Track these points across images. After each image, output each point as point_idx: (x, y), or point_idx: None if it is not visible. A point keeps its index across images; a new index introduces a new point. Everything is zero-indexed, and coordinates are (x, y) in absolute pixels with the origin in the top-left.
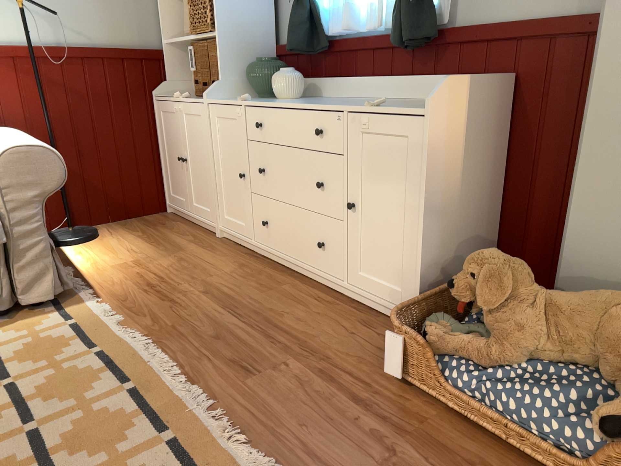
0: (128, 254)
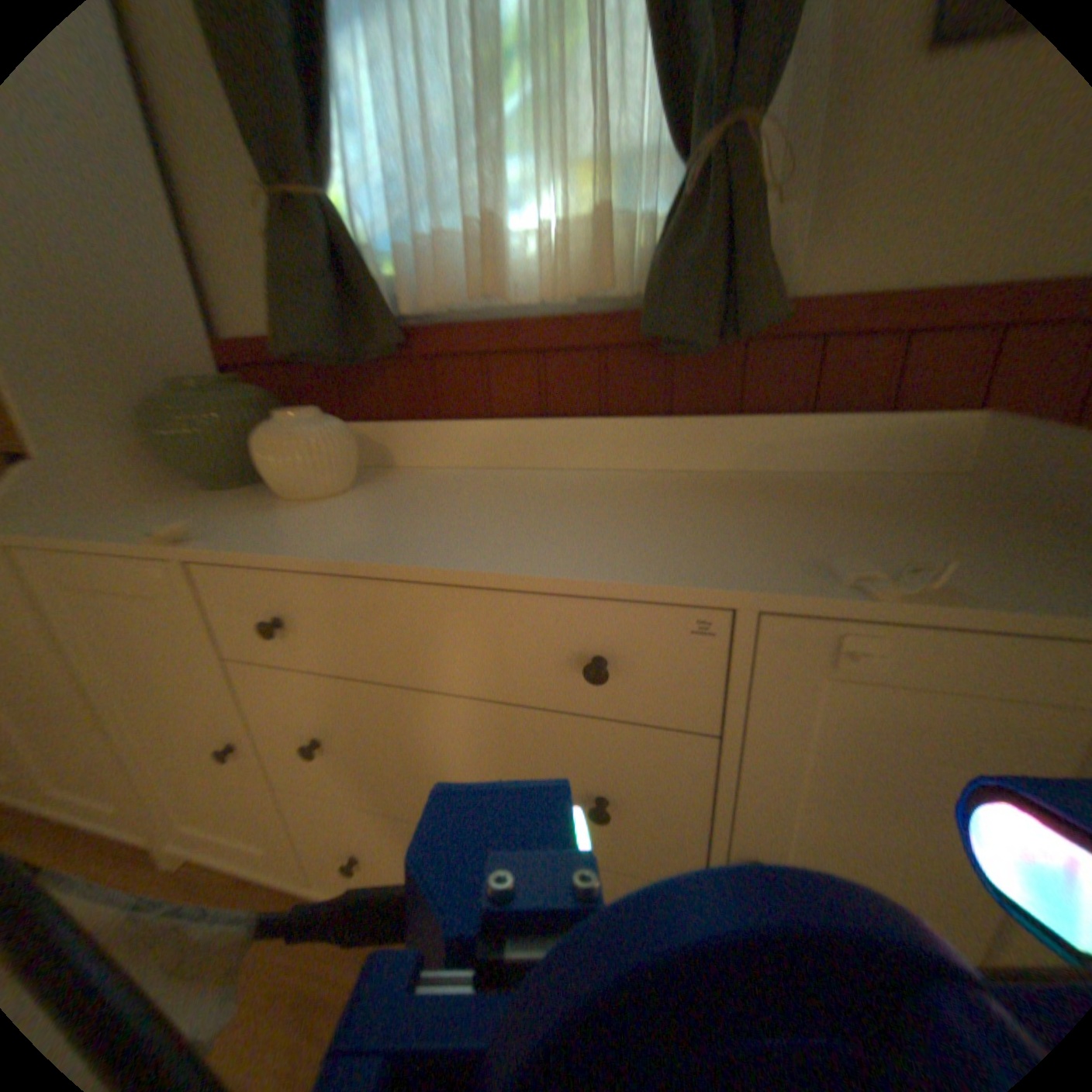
0: None
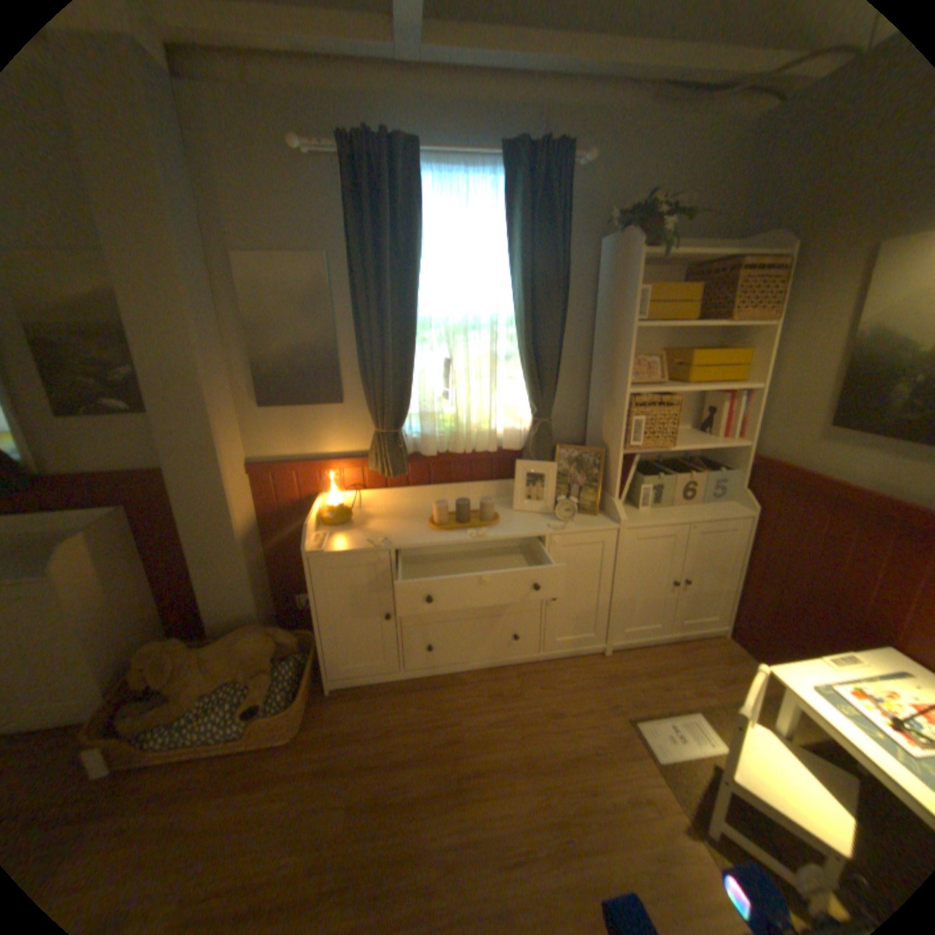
0: None
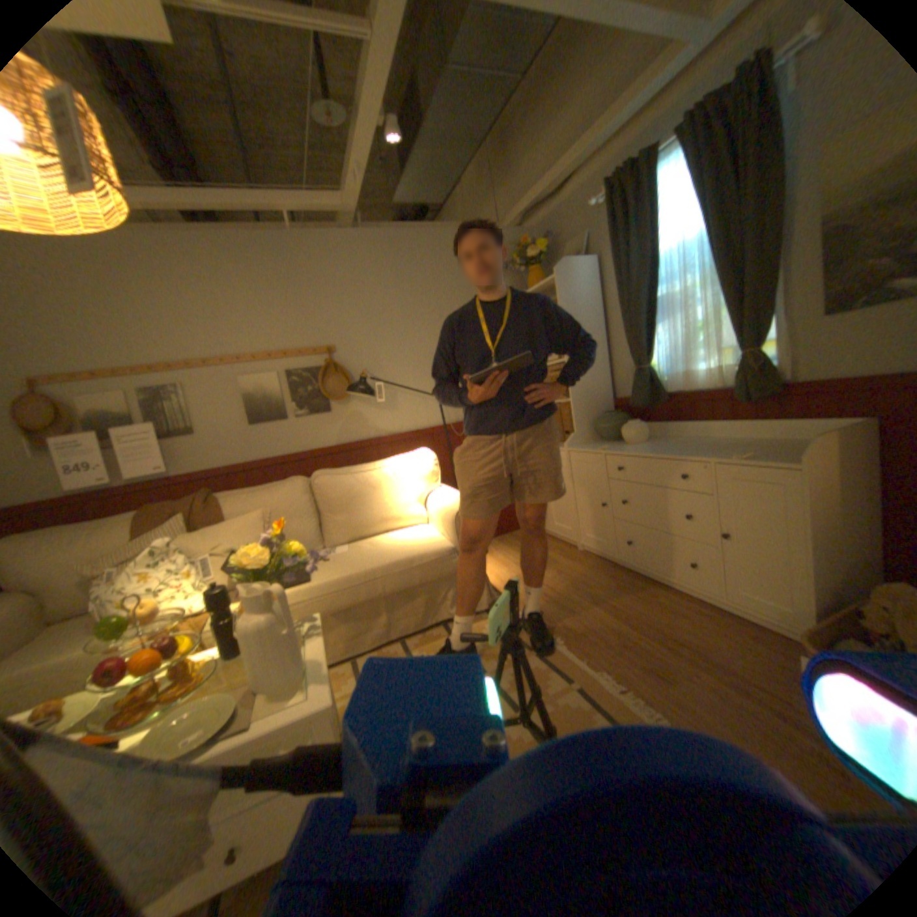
0: (517, 567)
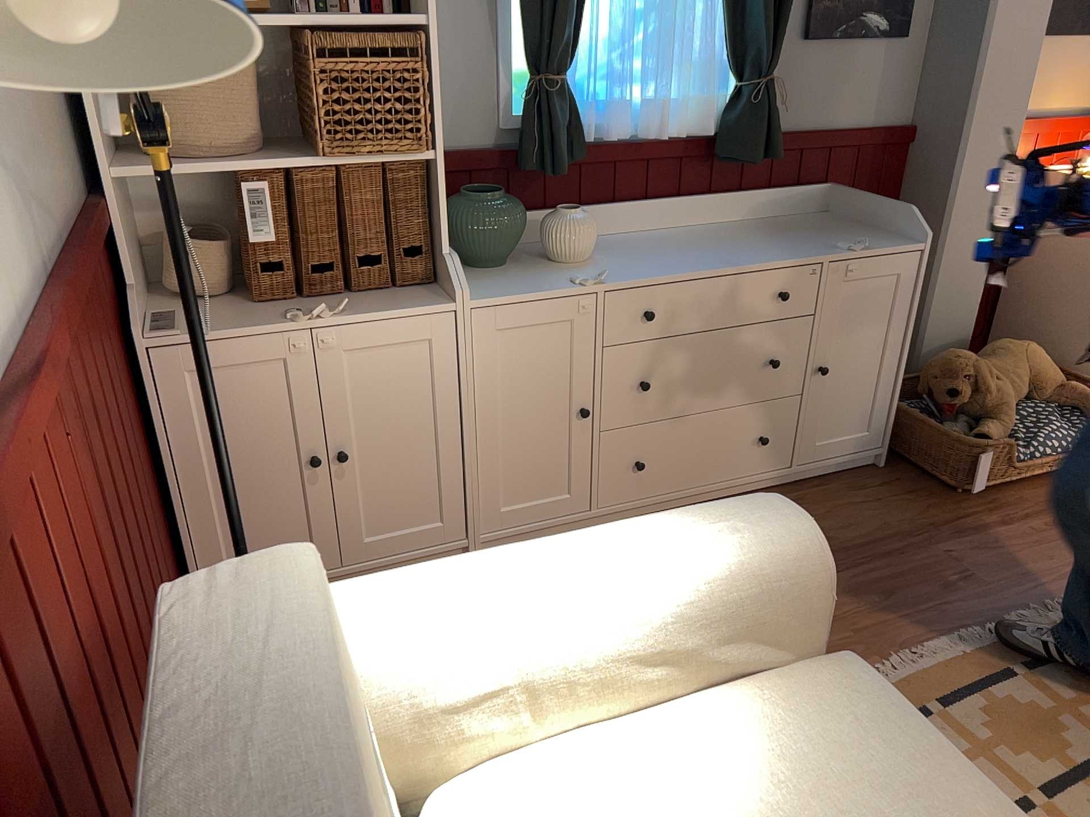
0: None
